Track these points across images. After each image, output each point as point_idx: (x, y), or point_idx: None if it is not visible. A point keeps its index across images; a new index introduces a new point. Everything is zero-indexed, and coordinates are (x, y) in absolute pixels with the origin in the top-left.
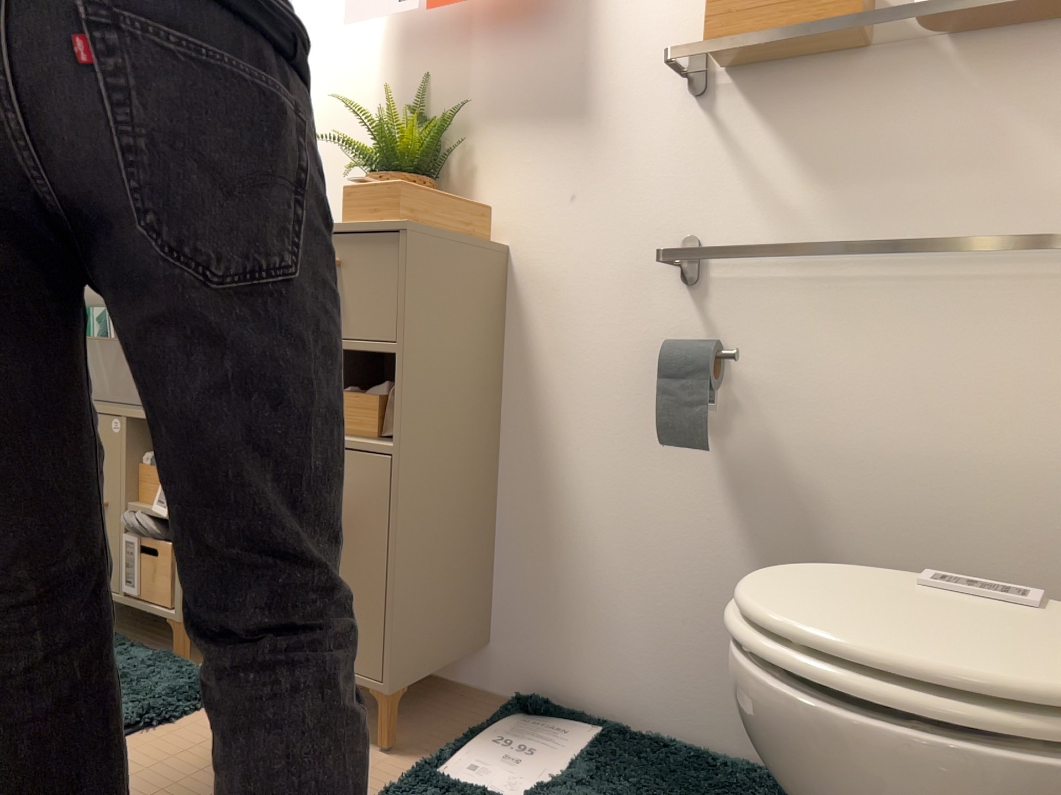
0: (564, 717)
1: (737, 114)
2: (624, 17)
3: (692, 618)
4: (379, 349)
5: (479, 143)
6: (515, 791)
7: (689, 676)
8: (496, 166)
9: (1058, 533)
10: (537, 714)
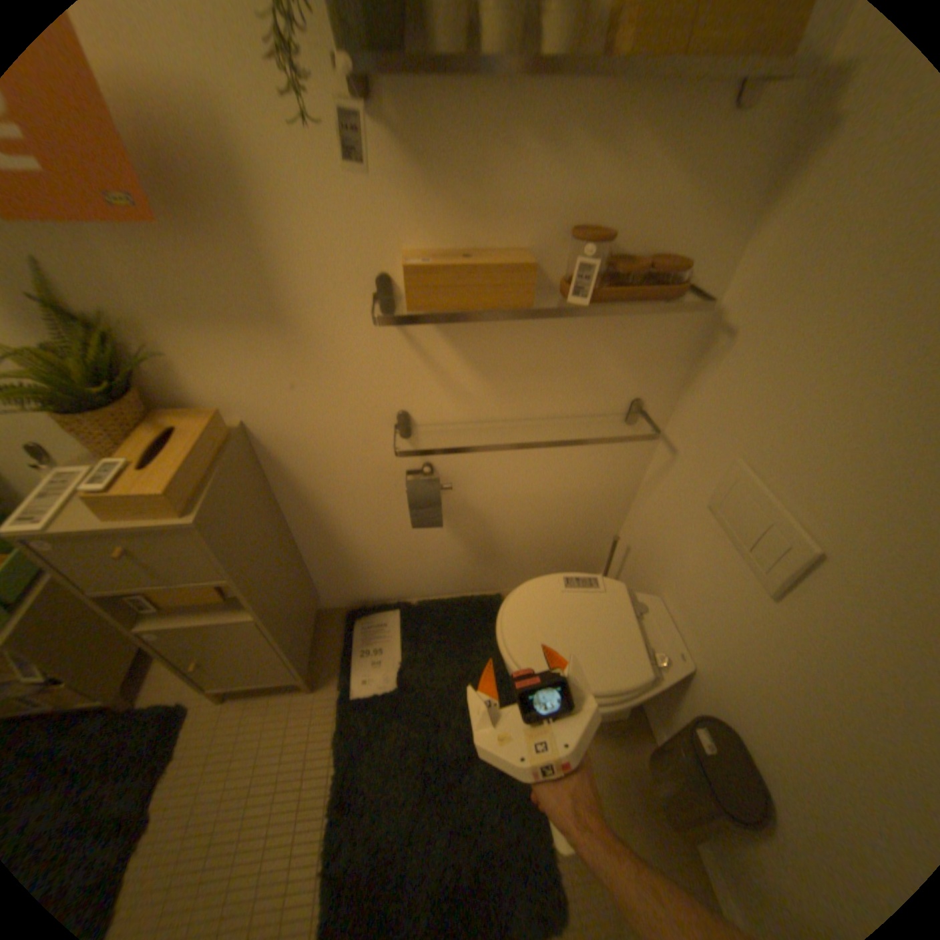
0: (377, 614)
1: (424, 330)
2: (294, 227)
3: (430, 563)
4: (211, 584)
5: (163, 338)
6: (388, 681)
7: (432, 579)
8: (197, 360)
9: (584, 508)
10: (362, 615)
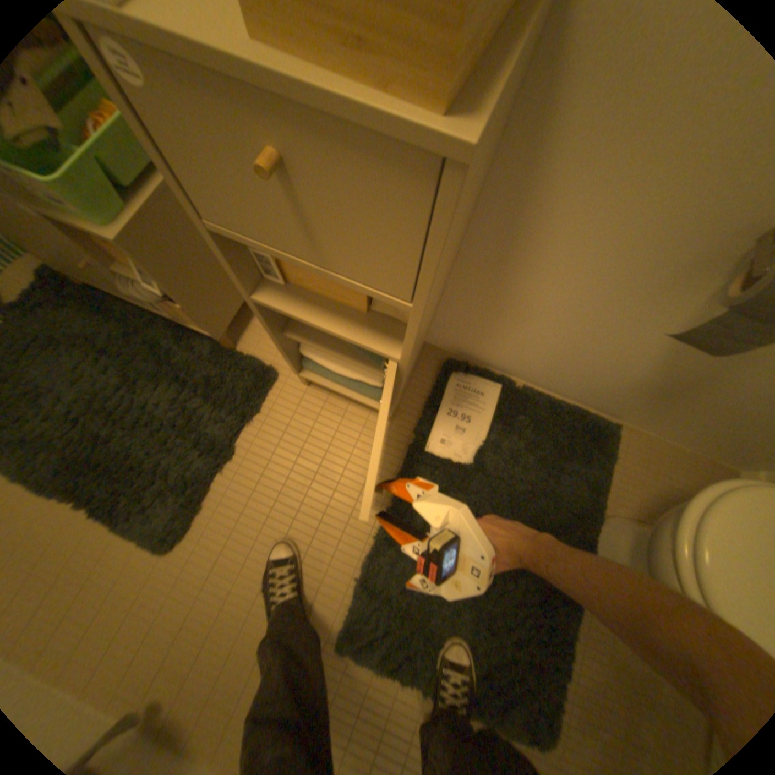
0: (479, 377)
1: None
2: None
3: (587, 362)
4: (386, 295)
5: None
6: (468, 452)
7: (565, 375)
8: None
9: None
10: (461, 369)
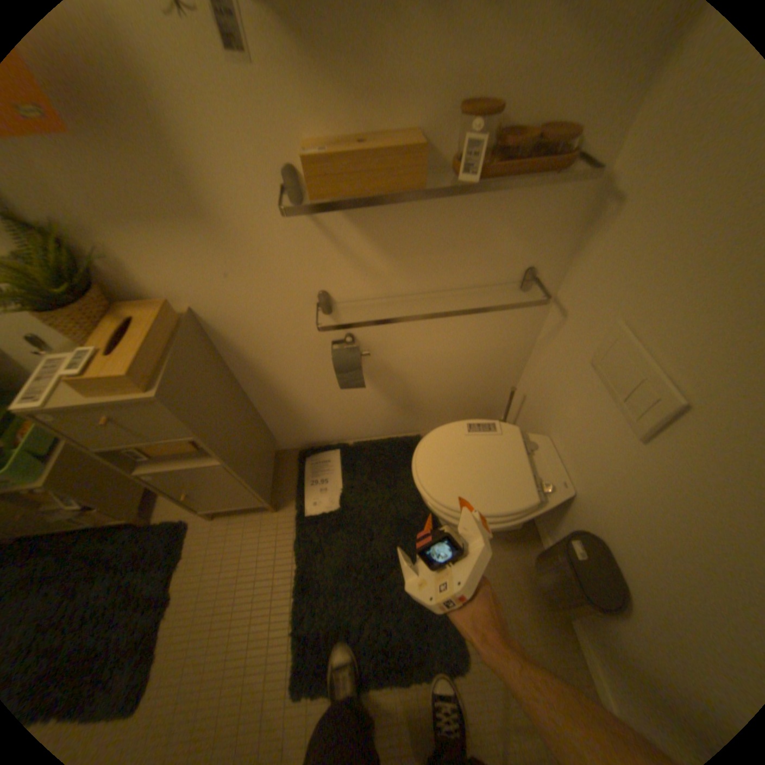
0: (323, 453)
1: (333, 217)
2: (202, 128)
3: (361, 414)
4: (184, 440)
5: (113, 242)
6: (334, 503)
7: (363, 425)
8: (144, 258)
9: (486, 365)
10: (311, 454)
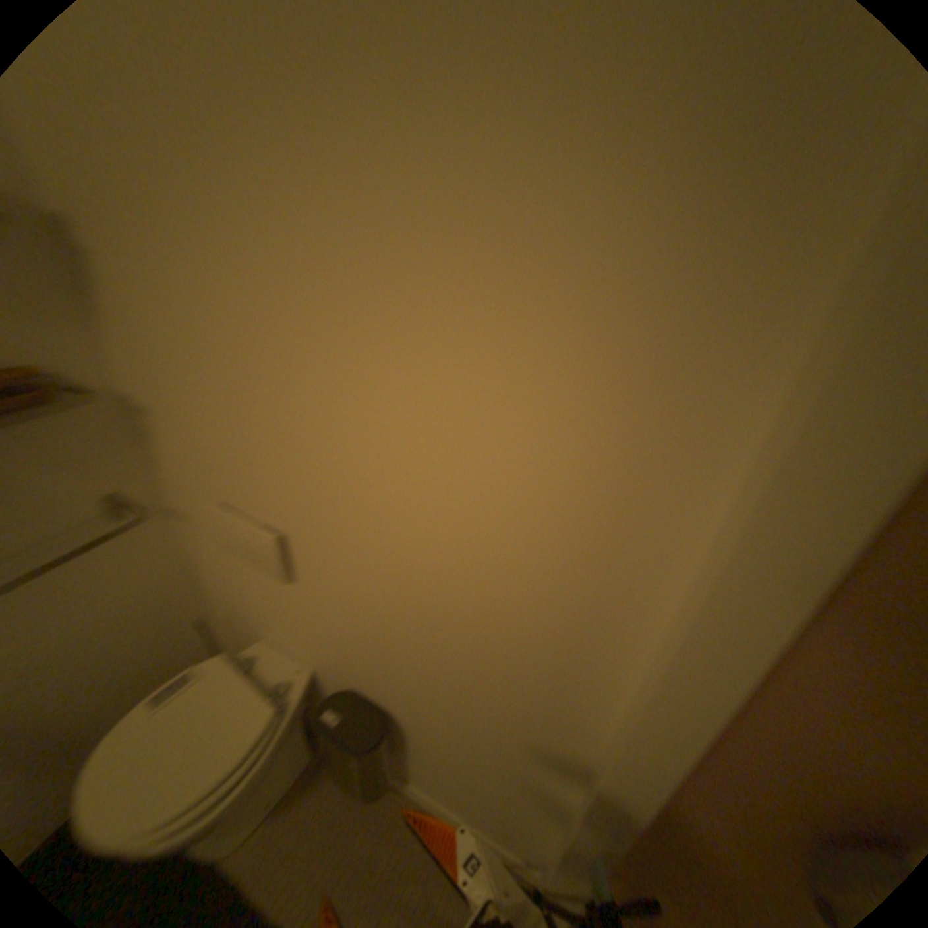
0: None
1: None
2: None
3: None
4: None
5: None
6: None
7: None
8: None
9: (137, 622)
10: None
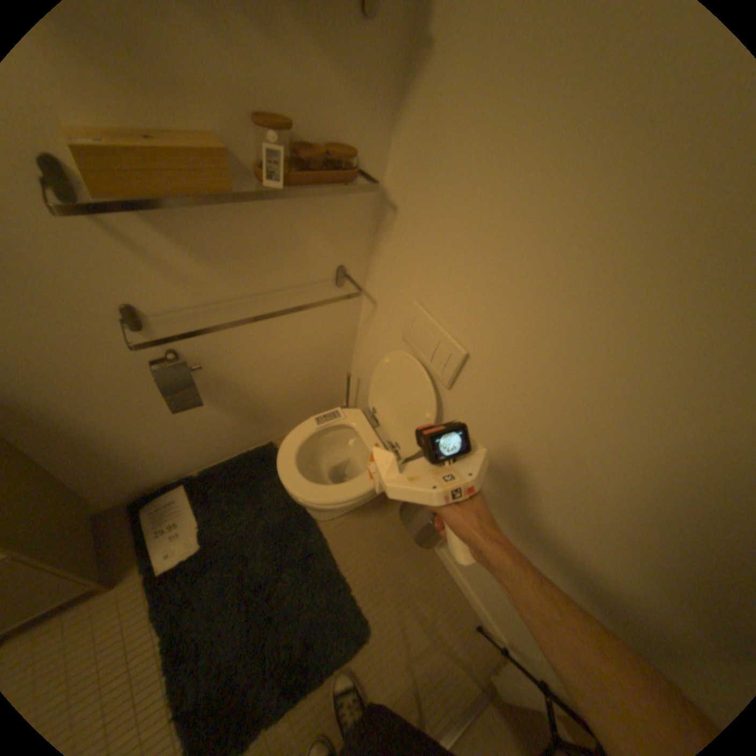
0: (161, 496)
1: (124, 218)
2: None
3: (201, 437)
4: None
5: None
6: (189, 546)
7: (206, 449)
8: None
9: (321, 358)
10: (144, 503)
